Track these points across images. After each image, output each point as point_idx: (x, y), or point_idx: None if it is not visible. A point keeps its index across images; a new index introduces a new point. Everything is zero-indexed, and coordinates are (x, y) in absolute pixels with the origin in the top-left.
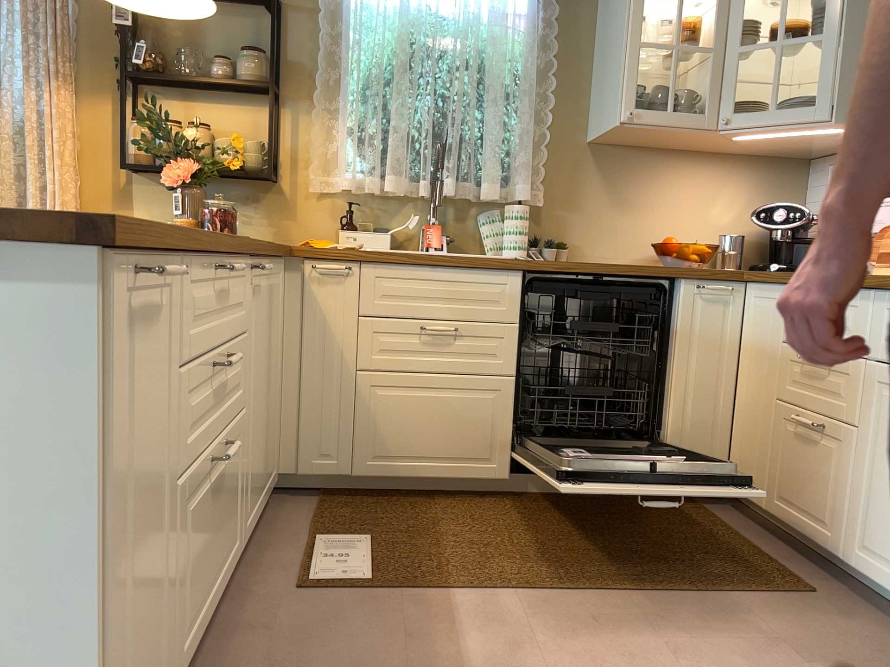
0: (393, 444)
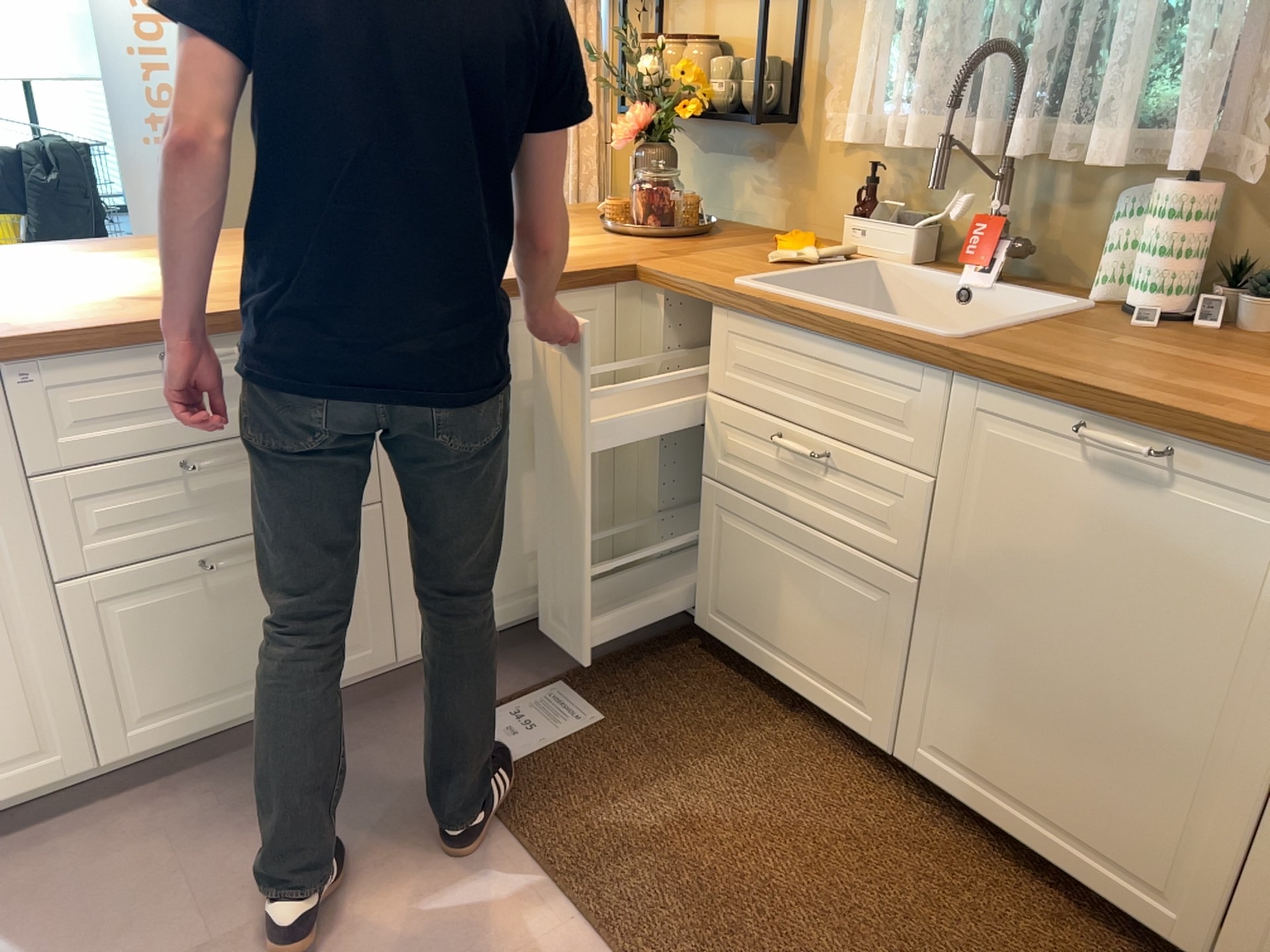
0: (739, 604)
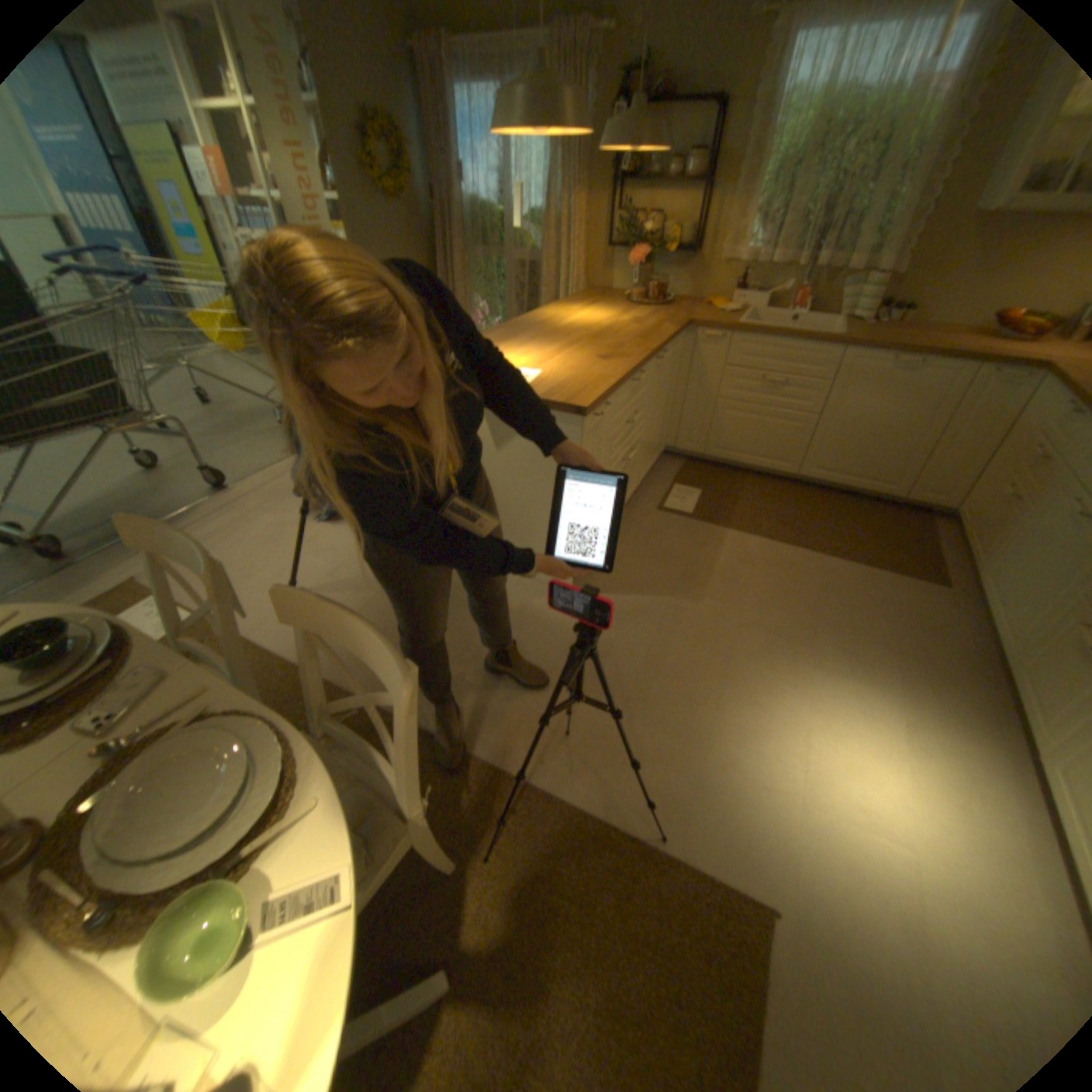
0: (729, 442)
